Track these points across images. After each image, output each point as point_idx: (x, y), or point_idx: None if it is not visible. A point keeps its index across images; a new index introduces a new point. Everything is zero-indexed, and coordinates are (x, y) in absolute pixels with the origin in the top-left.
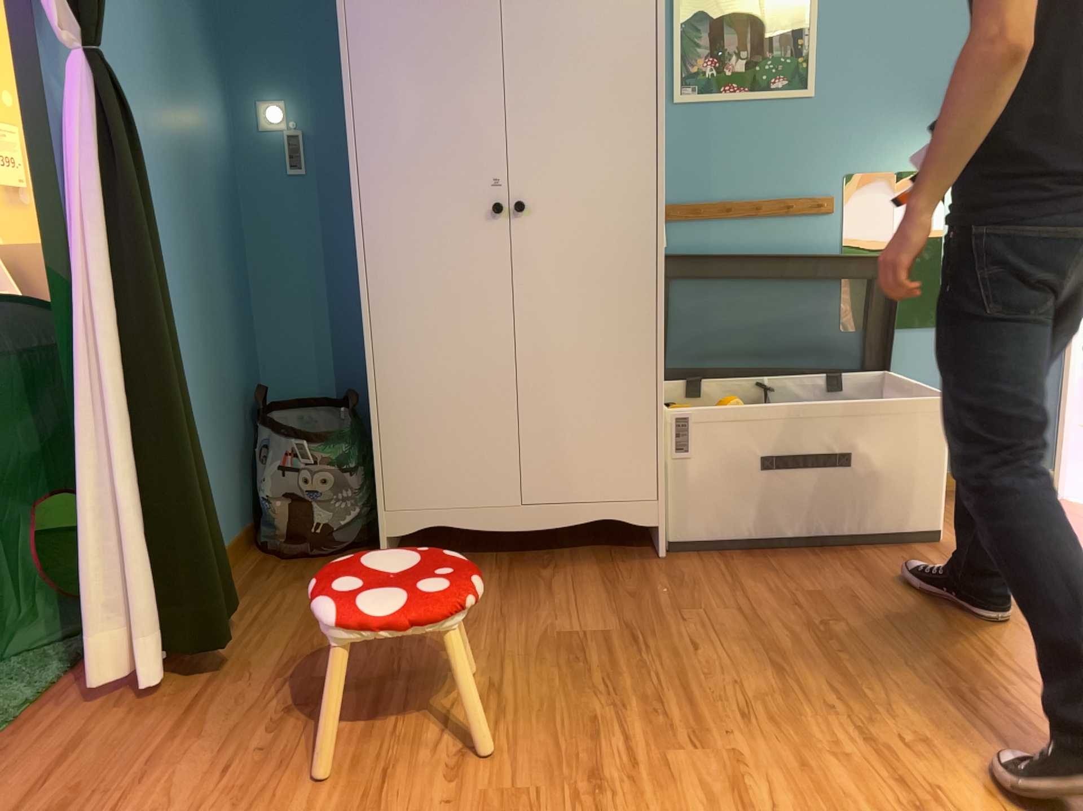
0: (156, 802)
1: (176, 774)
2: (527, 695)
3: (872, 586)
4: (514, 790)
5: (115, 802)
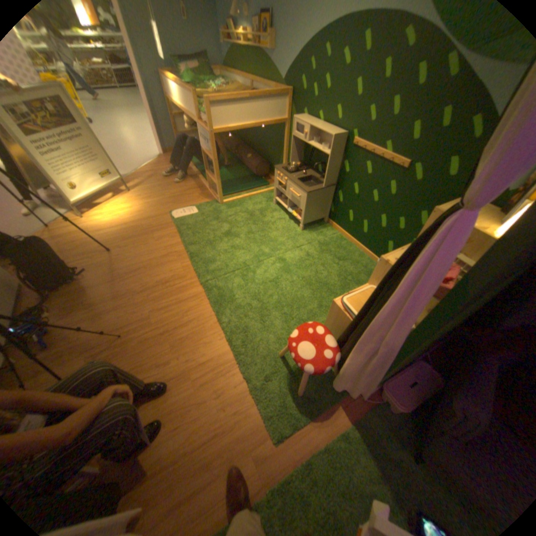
0: (192, 429)
1: (179, 436)
2: (125, 360)
3: (55, 297)
4: (167, 343)
5: (195, 443)
